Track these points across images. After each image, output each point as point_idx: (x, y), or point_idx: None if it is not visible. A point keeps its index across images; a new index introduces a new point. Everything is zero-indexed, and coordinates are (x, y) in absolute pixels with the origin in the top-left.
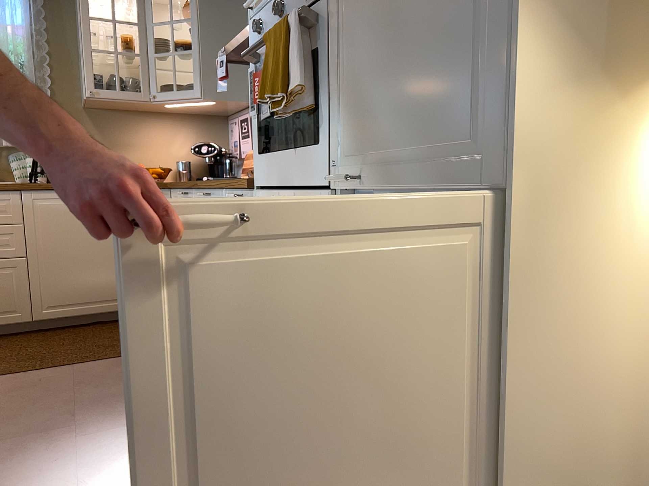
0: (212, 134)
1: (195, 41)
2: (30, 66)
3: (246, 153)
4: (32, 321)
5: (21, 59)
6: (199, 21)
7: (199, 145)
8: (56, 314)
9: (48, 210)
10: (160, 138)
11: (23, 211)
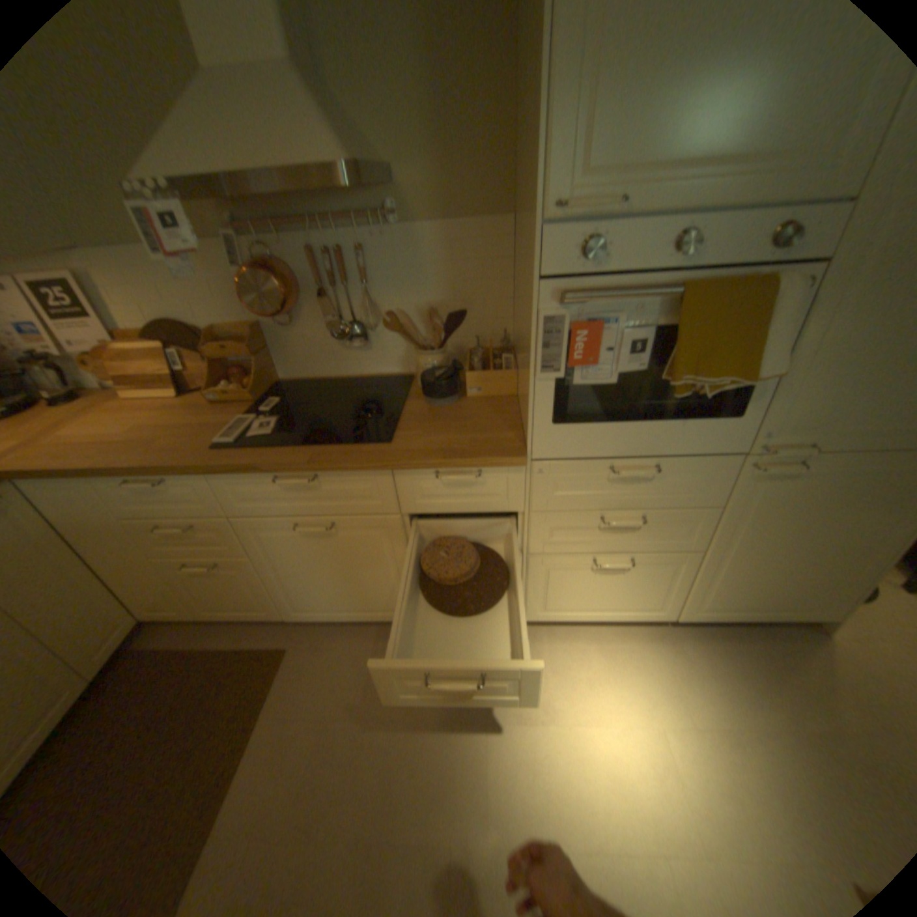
0: None
1: None
2: None
3: (87, 347)
4: None
5: None
6: None
7: None
8: None
9: None
10: None
11: None
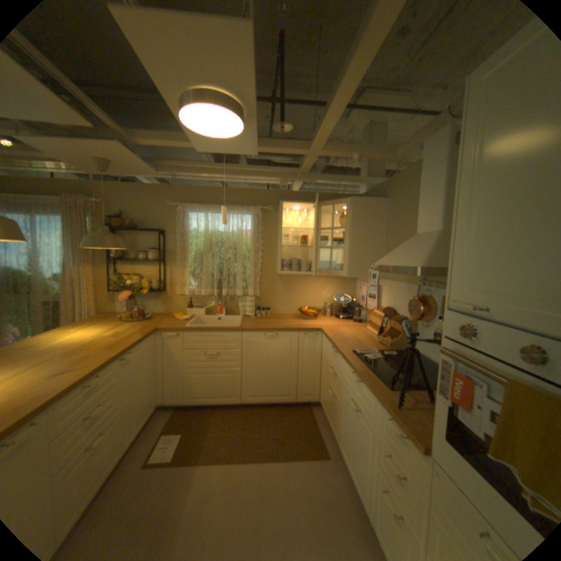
0: (346, 285)
1: (345, 239)
2: (252, 252)
3: (371, 309)
4: (241, 402)
5: (249, 248)
6: (351, 229)
7: (338, 292)
8: (253, 400)
9: (254, 342)
10: (315, 288)
11: (242, 342)
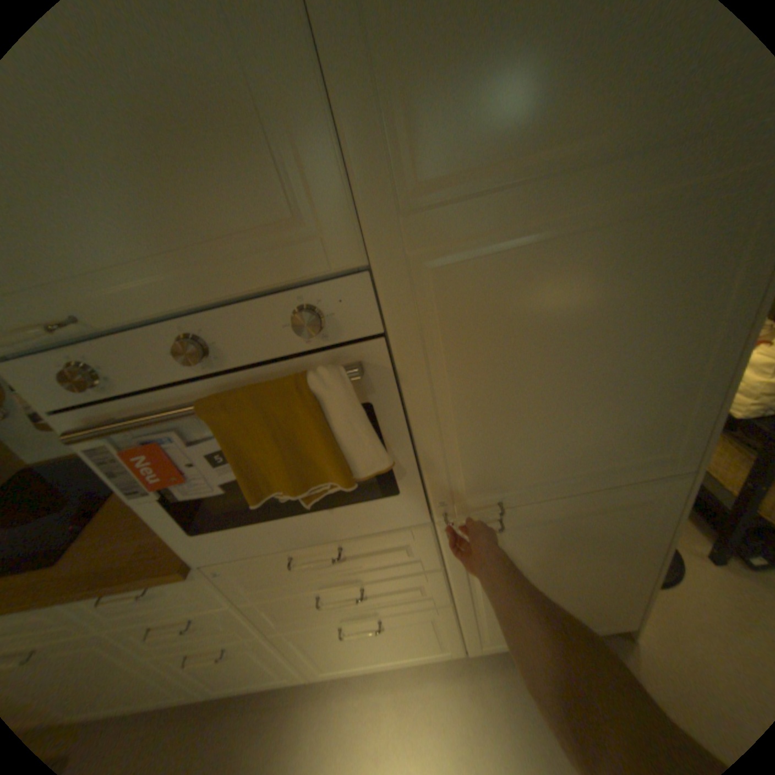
0: None
1: None
2: None
3: None
4: None
5: None
6: None
7: None
8: None
9: None
10: None
11: None
